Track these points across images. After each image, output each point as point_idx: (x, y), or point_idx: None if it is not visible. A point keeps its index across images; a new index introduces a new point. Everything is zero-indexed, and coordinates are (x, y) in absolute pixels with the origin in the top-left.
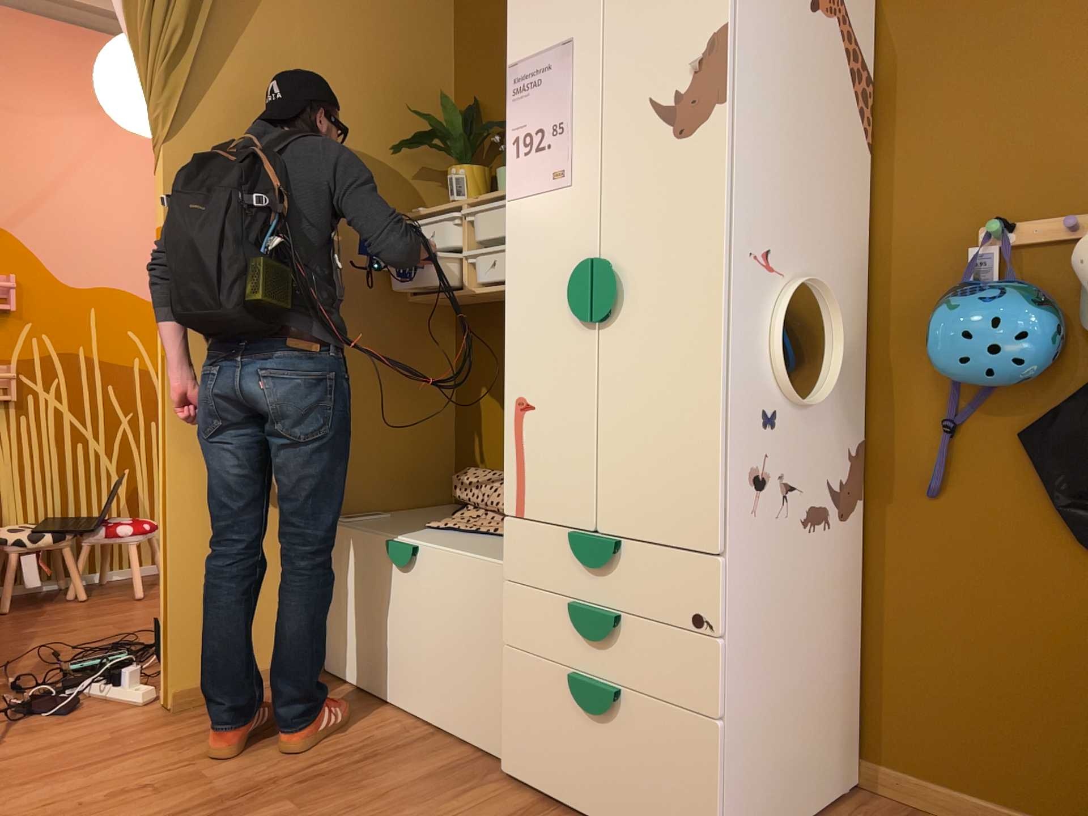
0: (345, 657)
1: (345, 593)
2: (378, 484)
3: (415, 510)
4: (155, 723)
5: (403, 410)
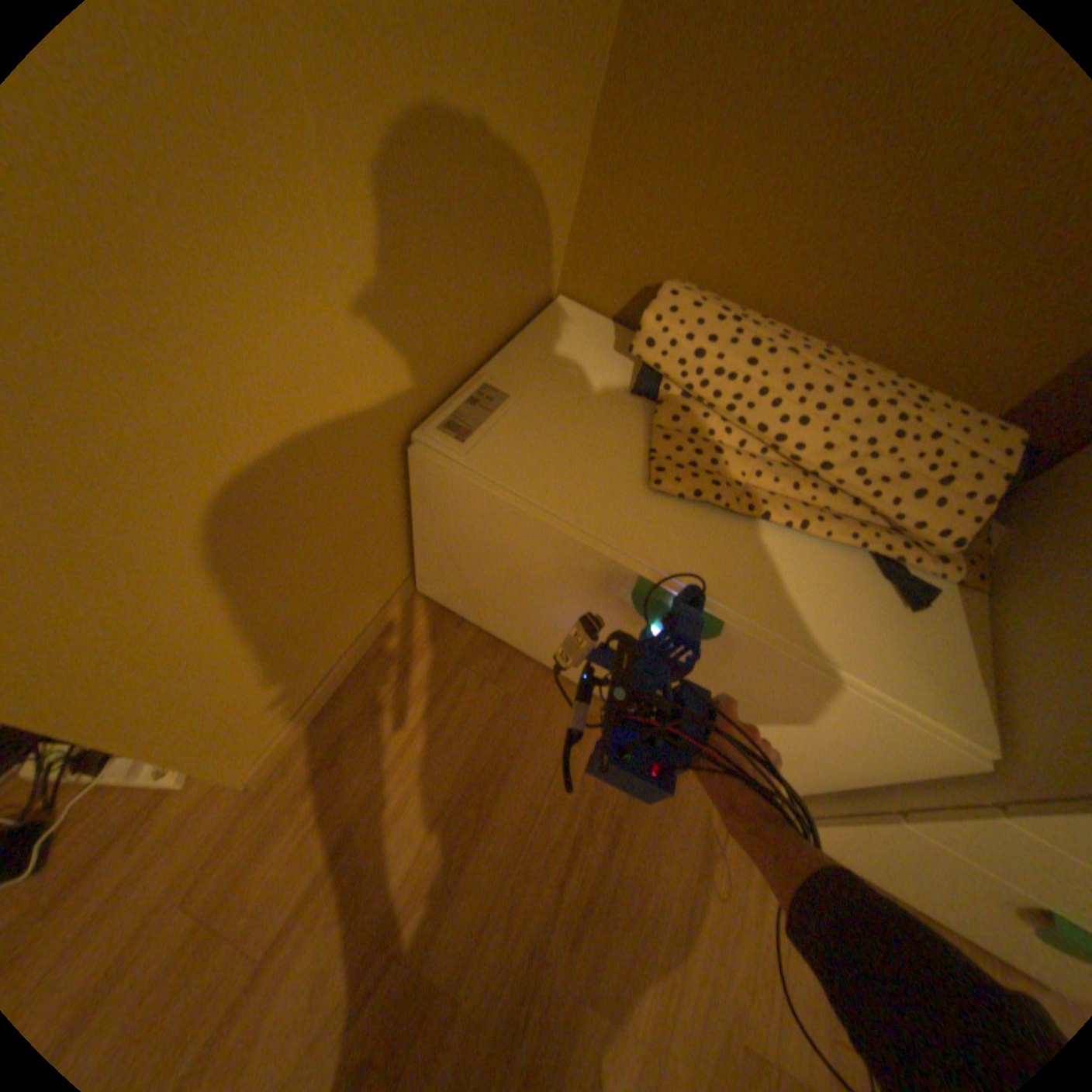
0: (474, 605)
1: (482, 558)
2: (484, 307)
3: (539, 344)
4: (255, 837)
5: (547, 79)
